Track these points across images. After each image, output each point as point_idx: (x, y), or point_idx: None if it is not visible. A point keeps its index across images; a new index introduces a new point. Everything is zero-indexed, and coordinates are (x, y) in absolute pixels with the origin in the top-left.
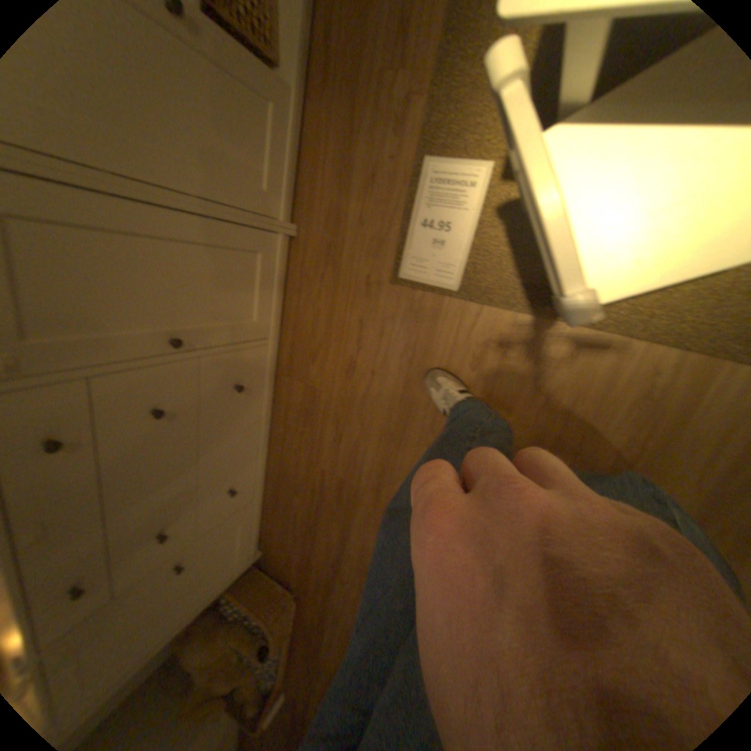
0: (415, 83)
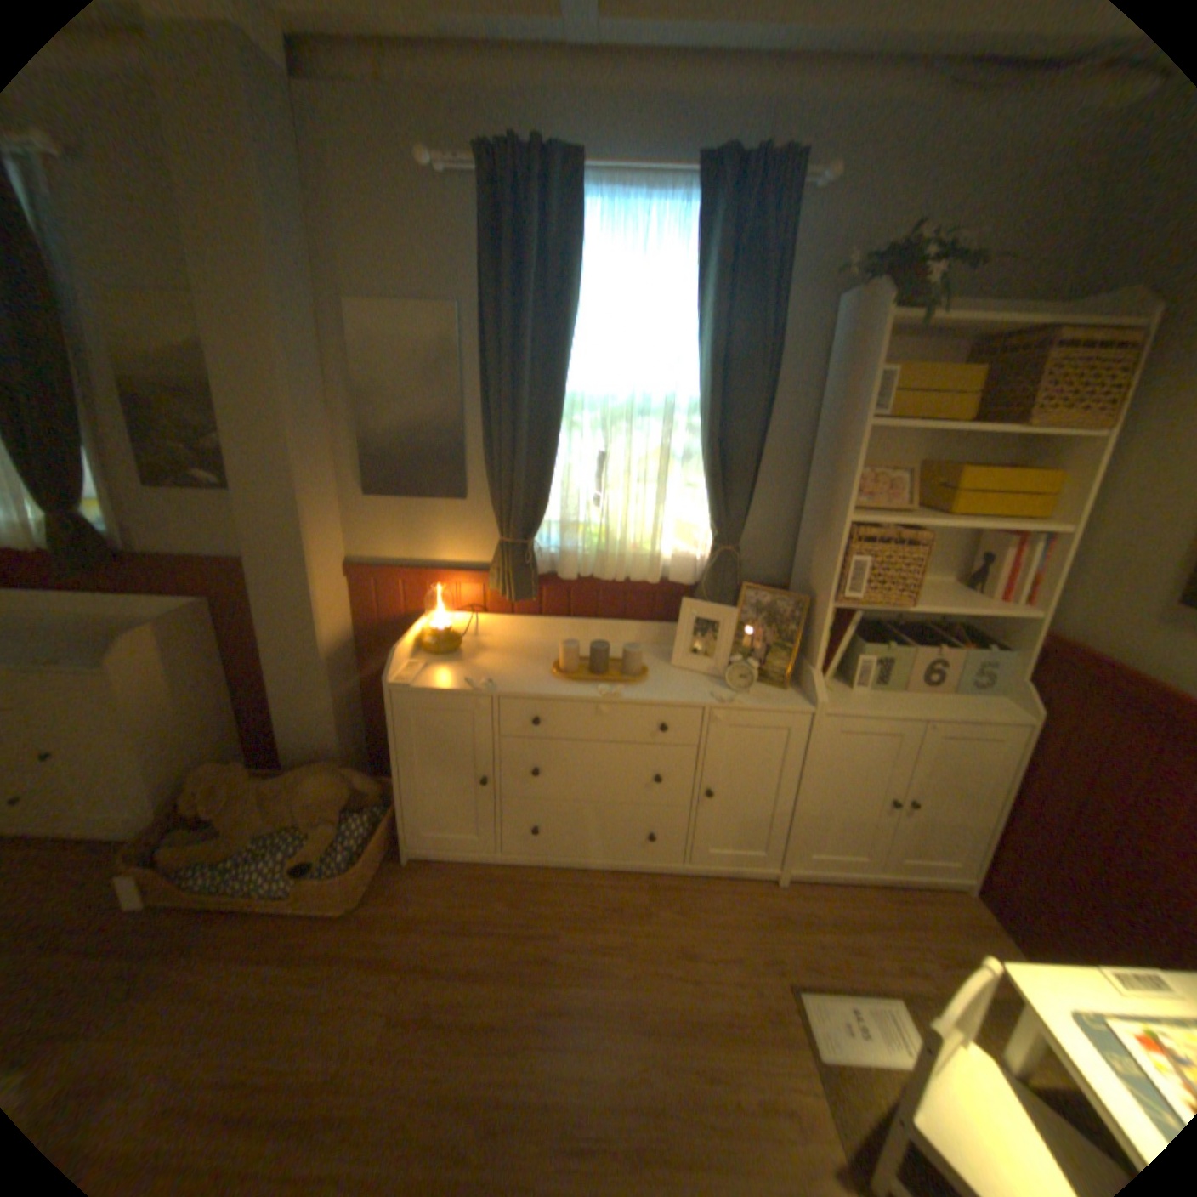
0: (939, 986)
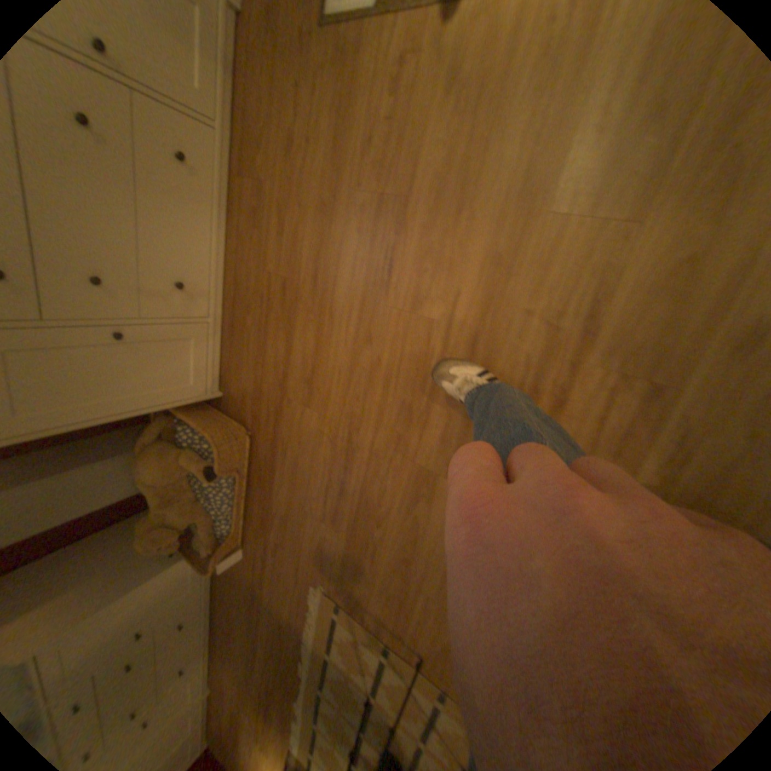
0: None
